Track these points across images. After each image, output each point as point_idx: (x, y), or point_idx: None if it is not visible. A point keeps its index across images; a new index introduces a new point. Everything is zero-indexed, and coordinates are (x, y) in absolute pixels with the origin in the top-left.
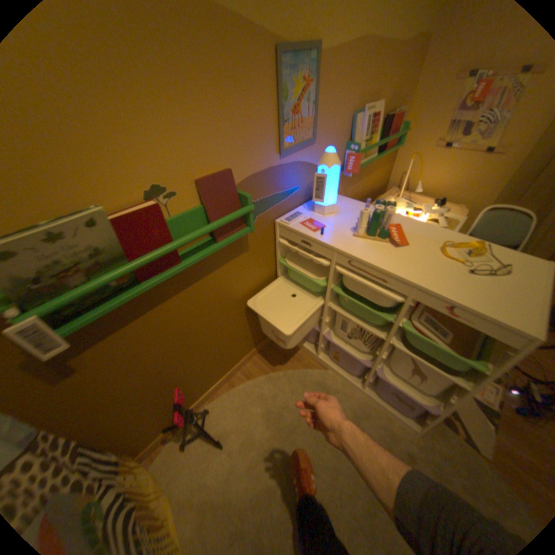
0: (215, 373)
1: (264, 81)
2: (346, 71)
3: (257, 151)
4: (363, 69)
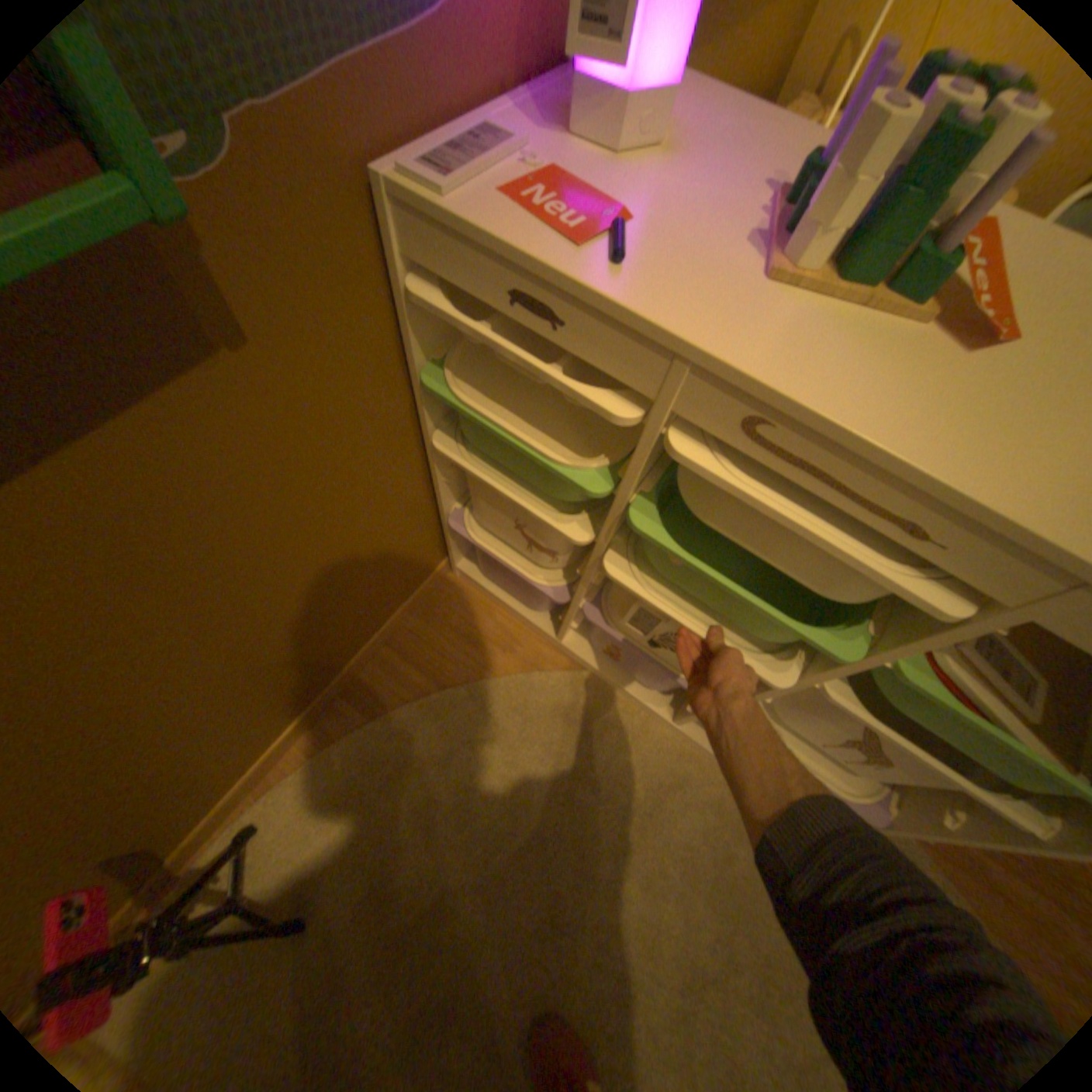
0: (255, 737)
1: None
2: None
3: None
4: None
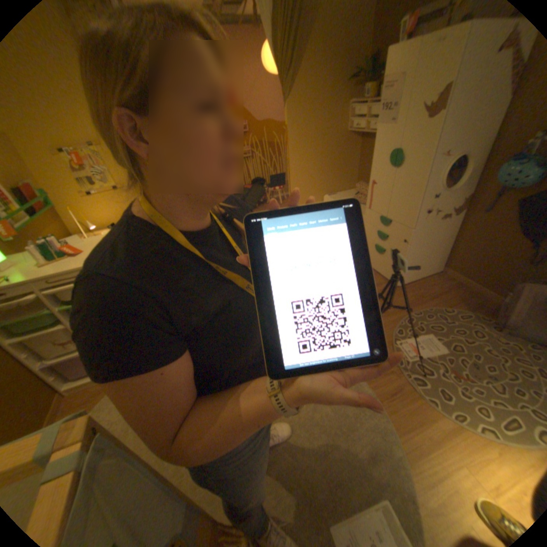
0: None
1: None
2: None
3: None
4: None
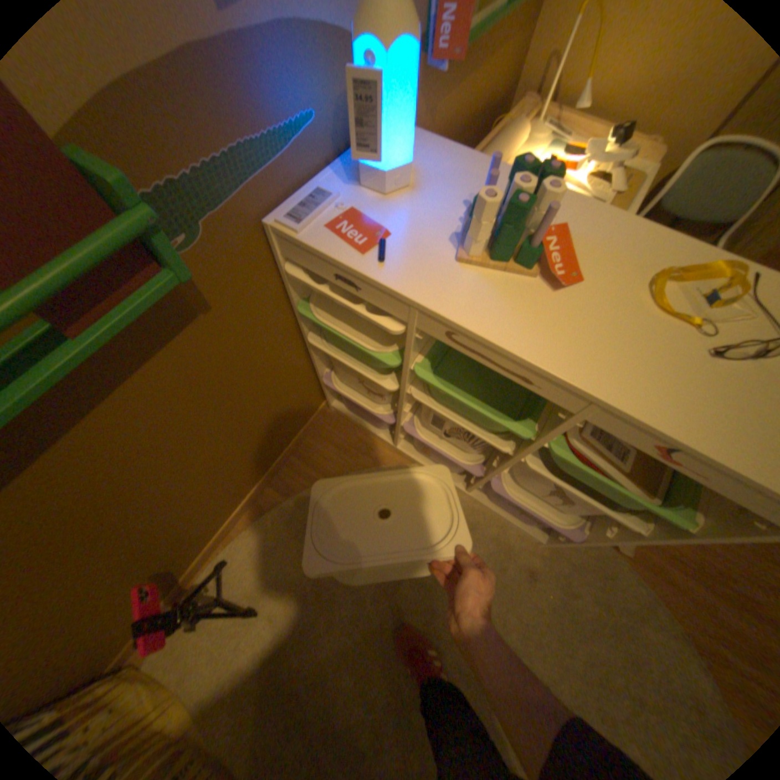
0: (222, 509)
1: None
2: None
3: None
4: None
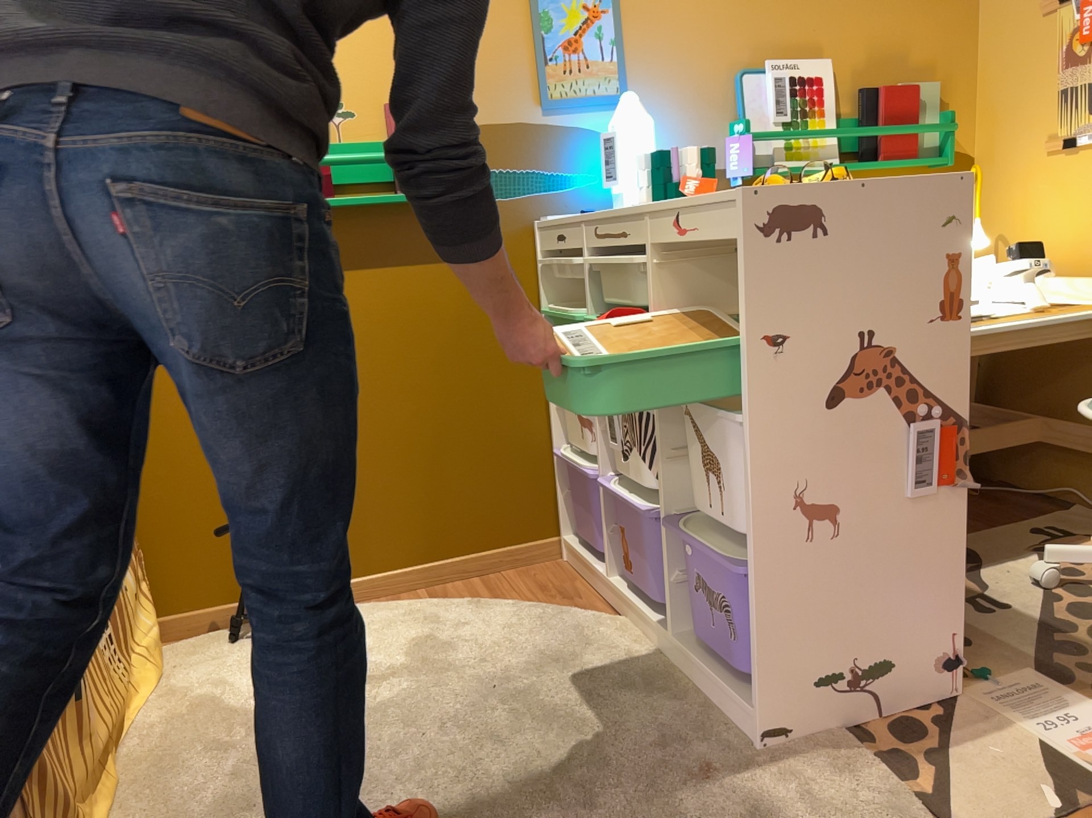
0: (364, 540)
1: (507, 6)
2: (690, 7)
3: (495, 92)
4: (740, 7)
